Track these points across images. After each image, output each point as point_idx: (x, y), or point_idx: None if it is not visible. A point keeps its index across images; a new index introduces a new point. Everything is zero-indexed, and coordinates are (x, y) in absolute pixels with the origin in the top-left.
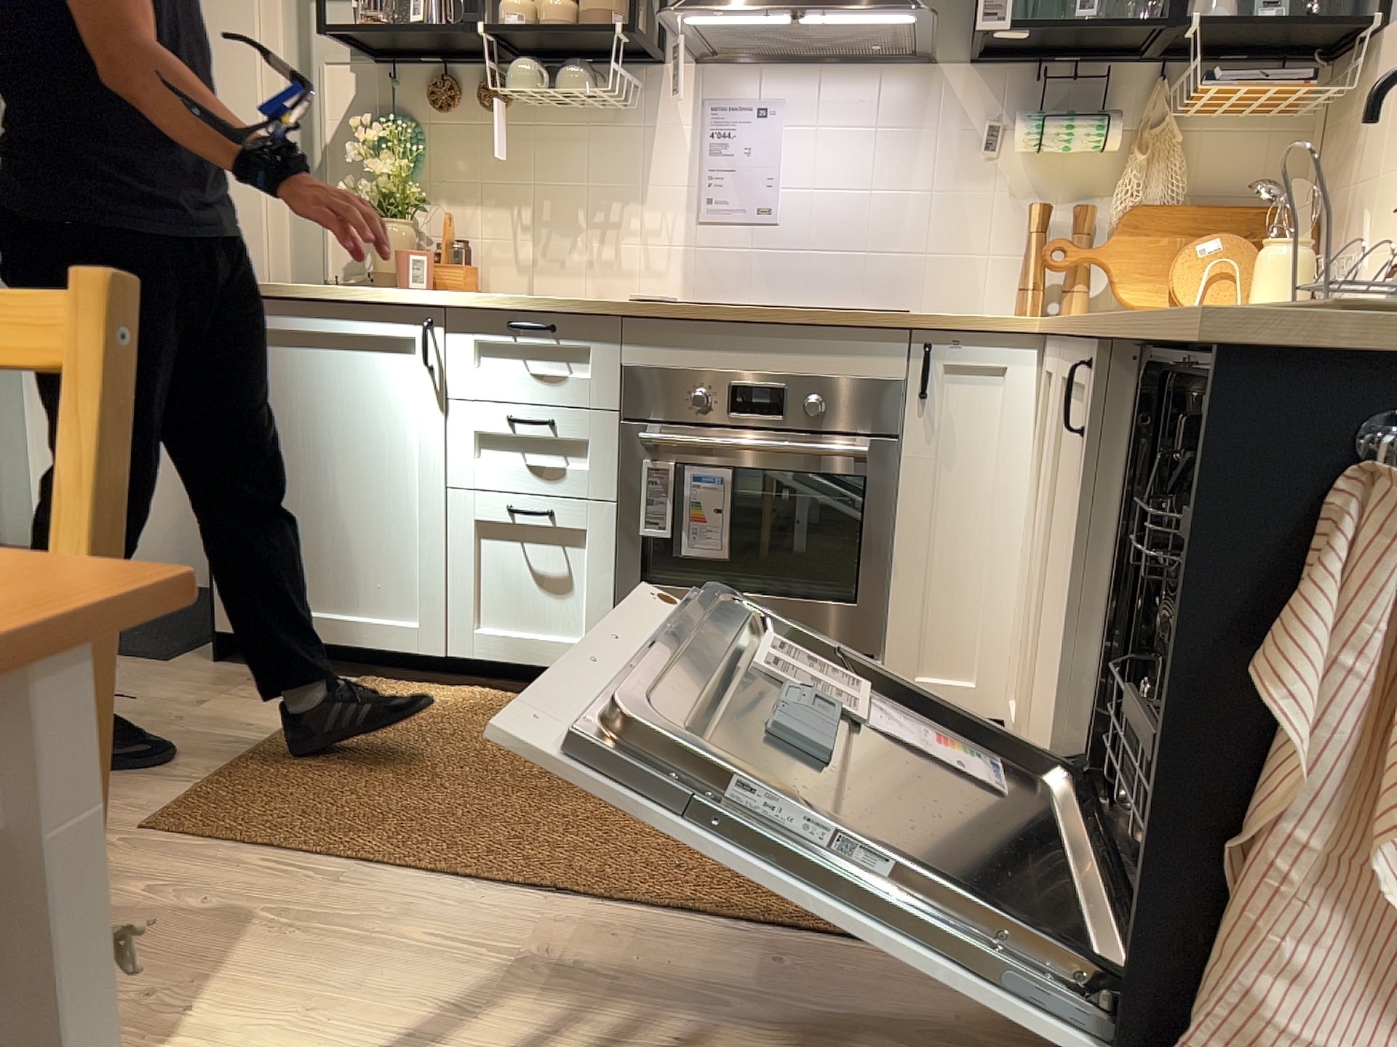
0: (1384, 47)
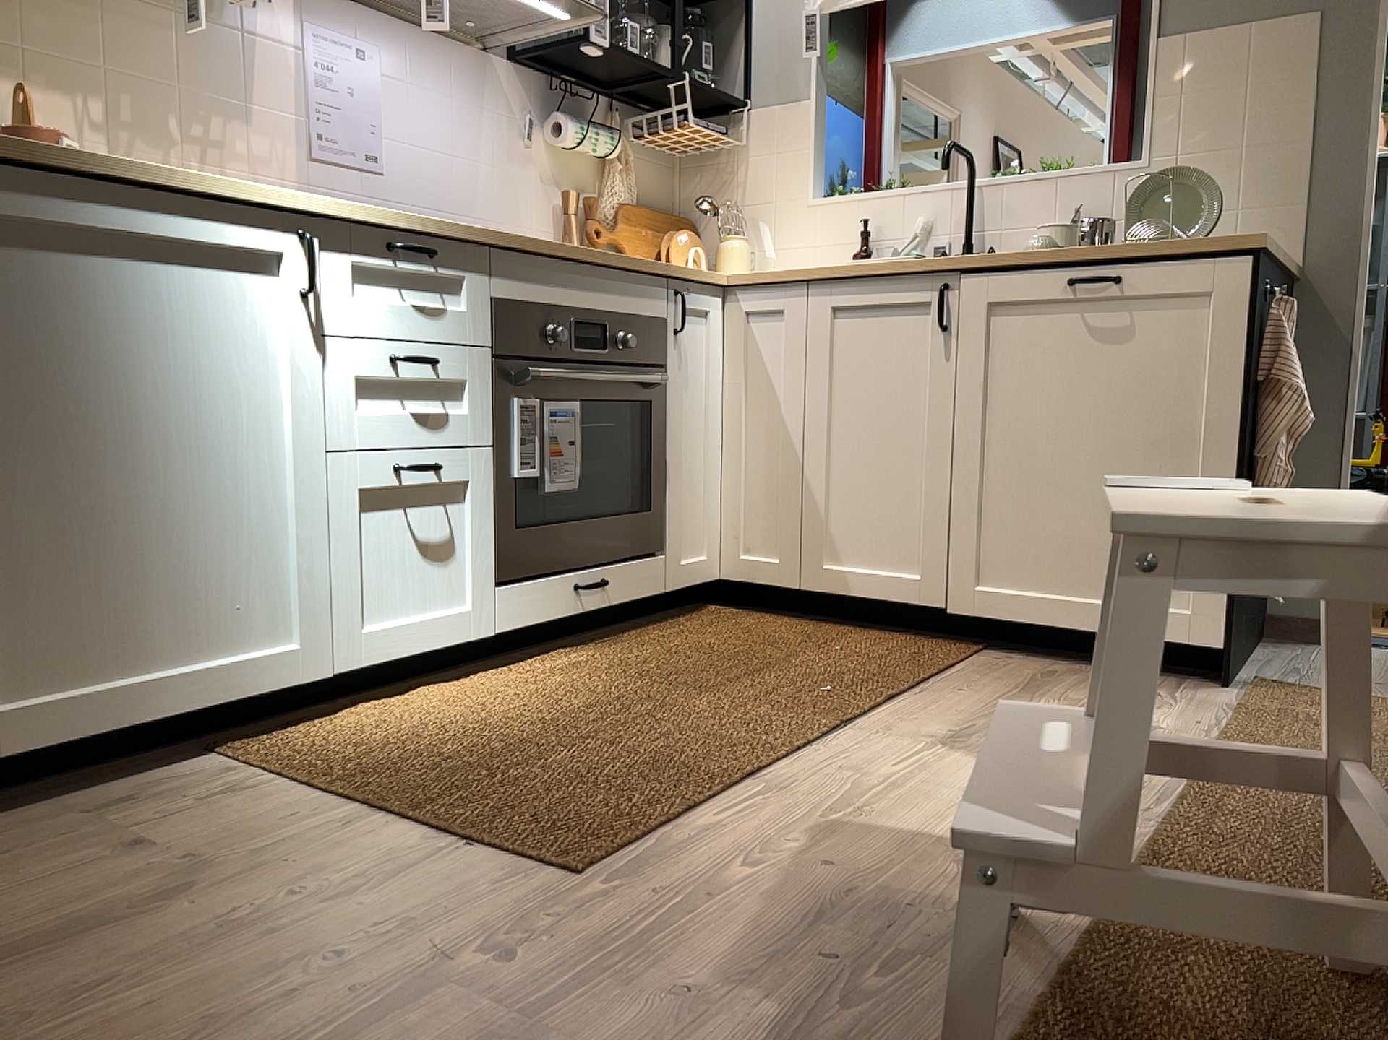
0: (754, 122)
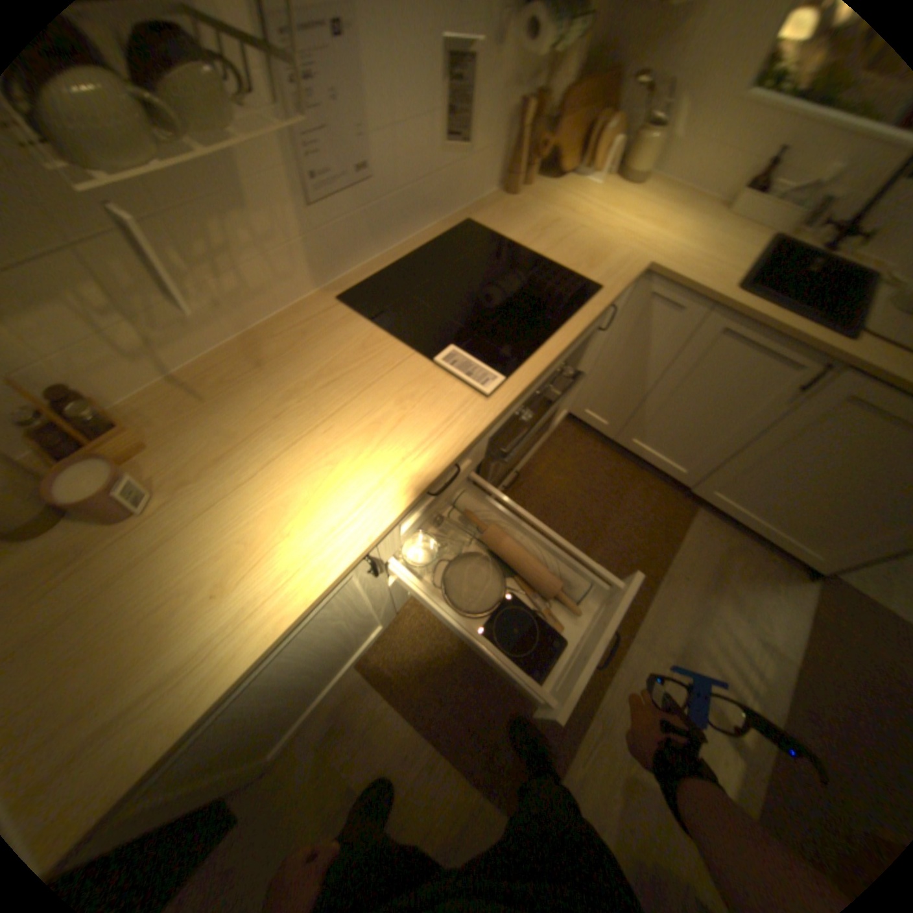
0: None
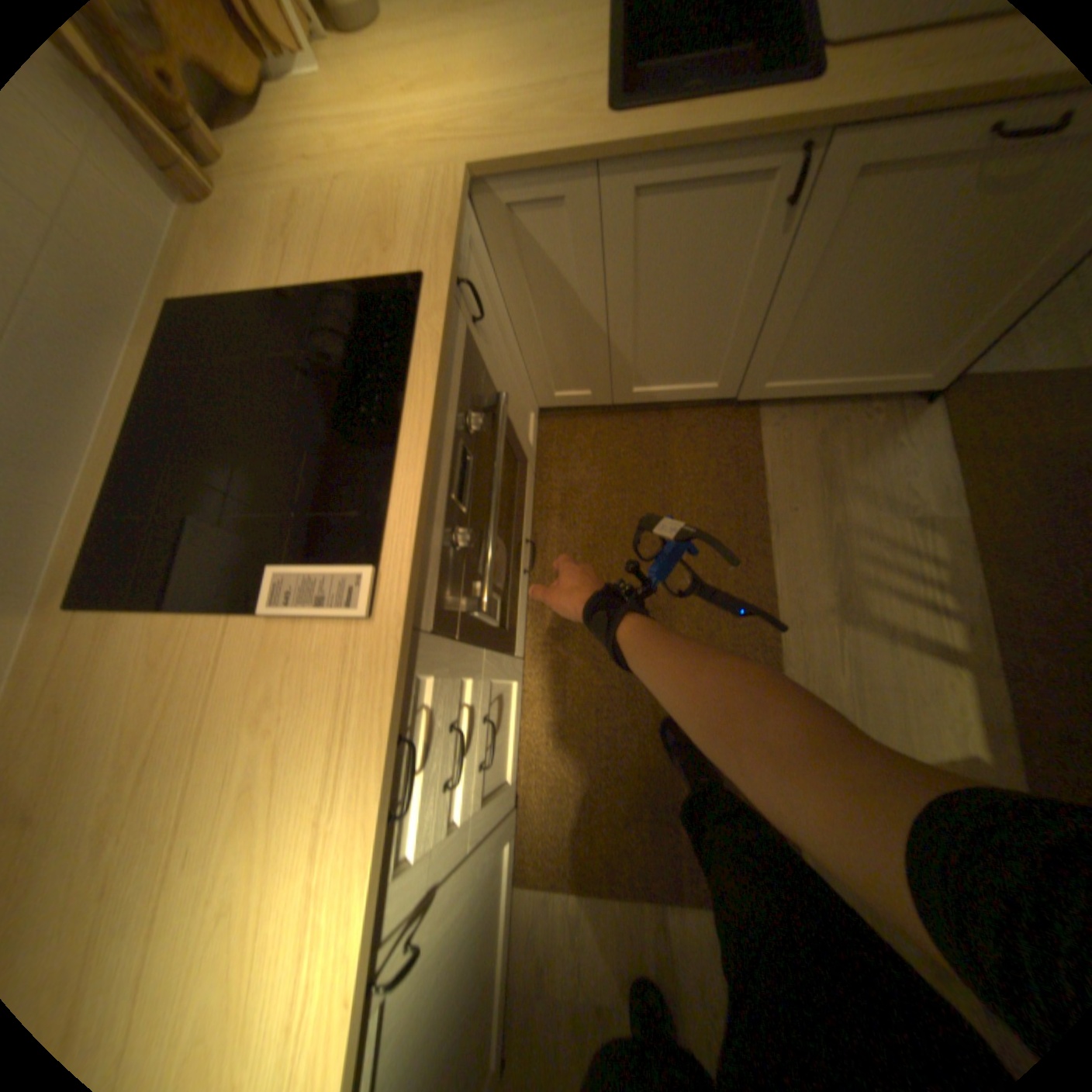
0: None
